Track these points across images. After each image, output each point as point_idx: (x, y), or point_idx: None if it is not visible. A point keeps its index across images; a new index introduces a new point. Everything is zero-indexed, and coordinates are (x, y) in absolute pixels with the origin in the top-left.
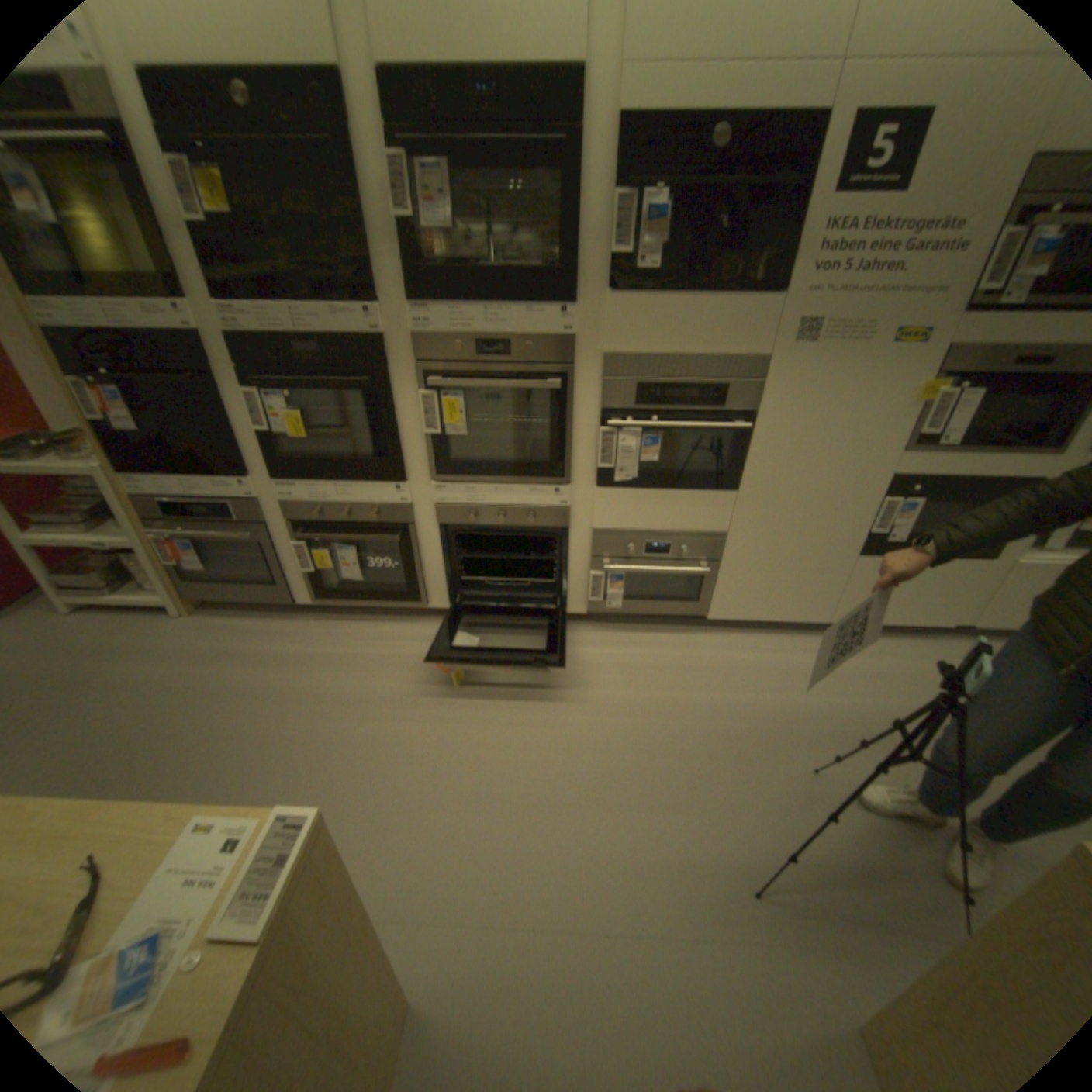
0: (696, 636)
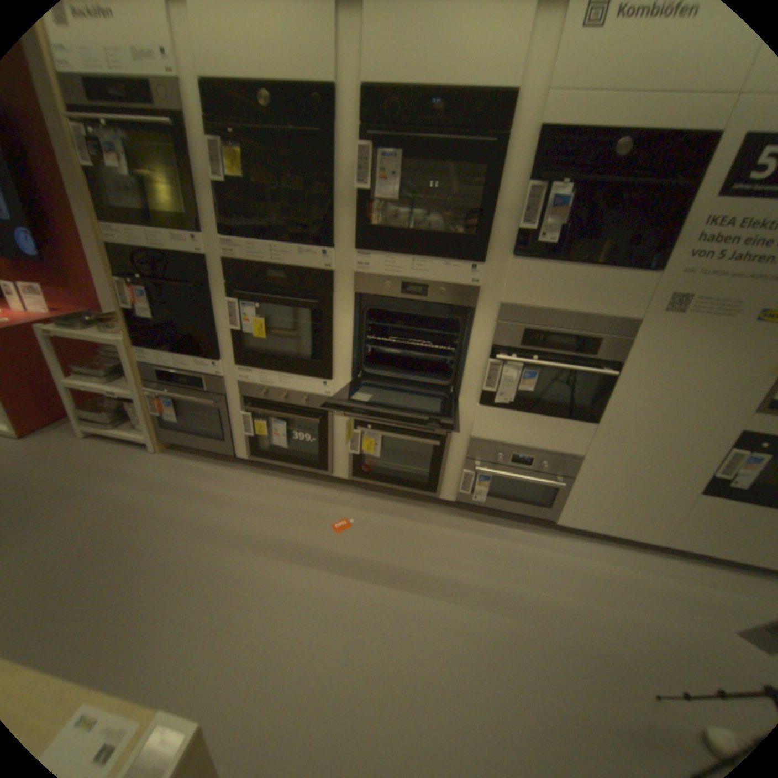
0: (546, 536)
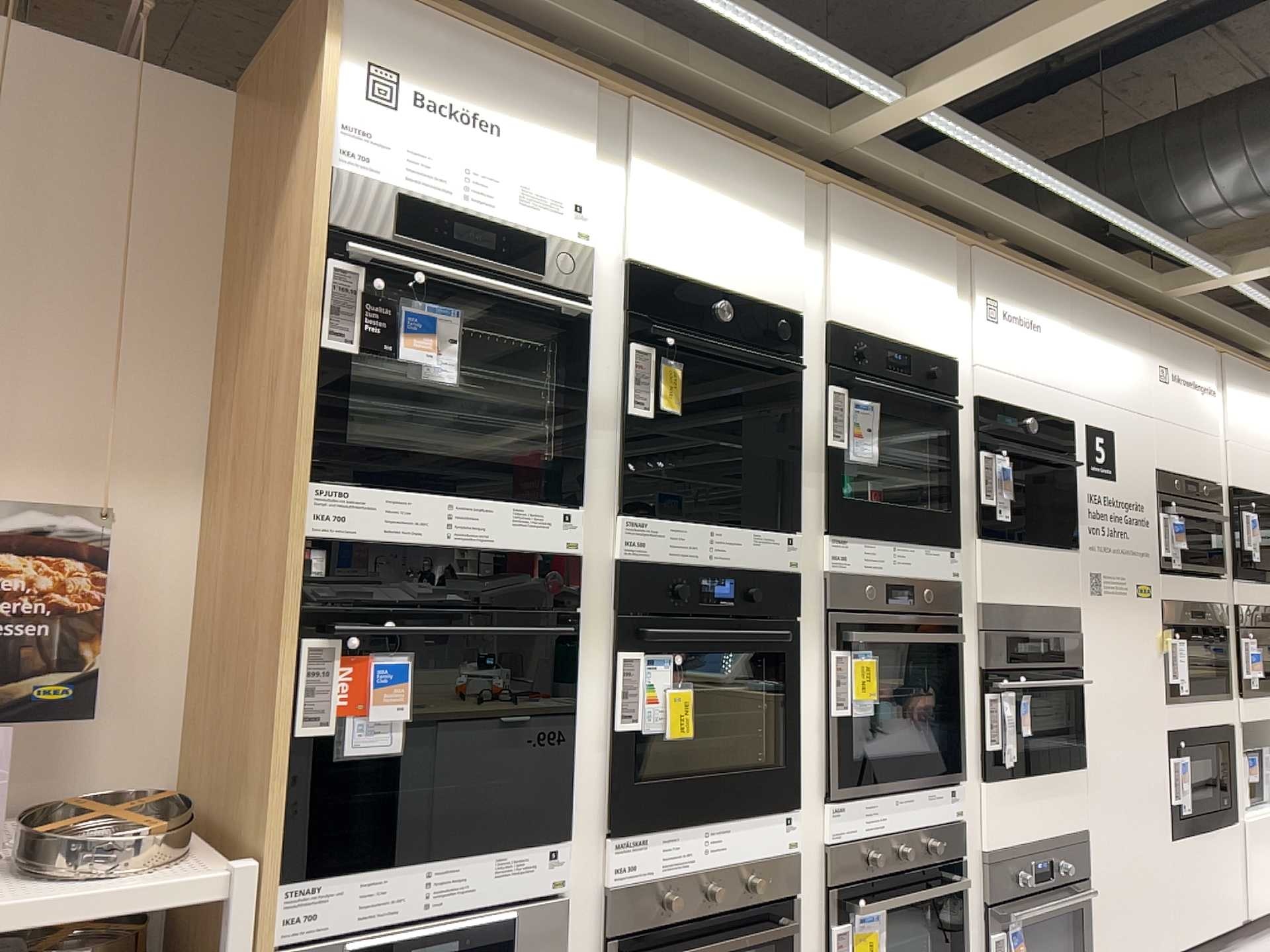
0: None
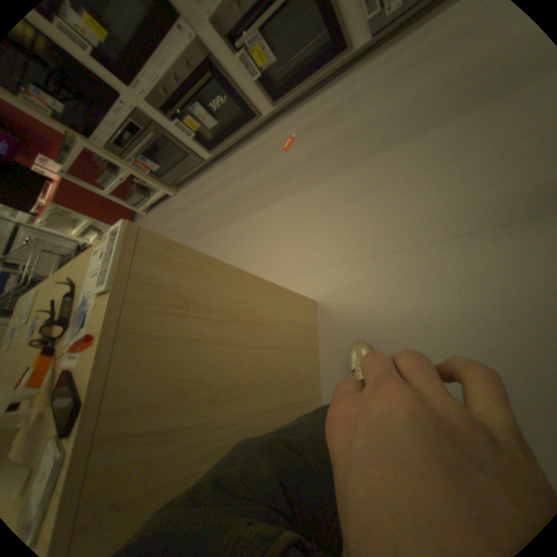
0: None
